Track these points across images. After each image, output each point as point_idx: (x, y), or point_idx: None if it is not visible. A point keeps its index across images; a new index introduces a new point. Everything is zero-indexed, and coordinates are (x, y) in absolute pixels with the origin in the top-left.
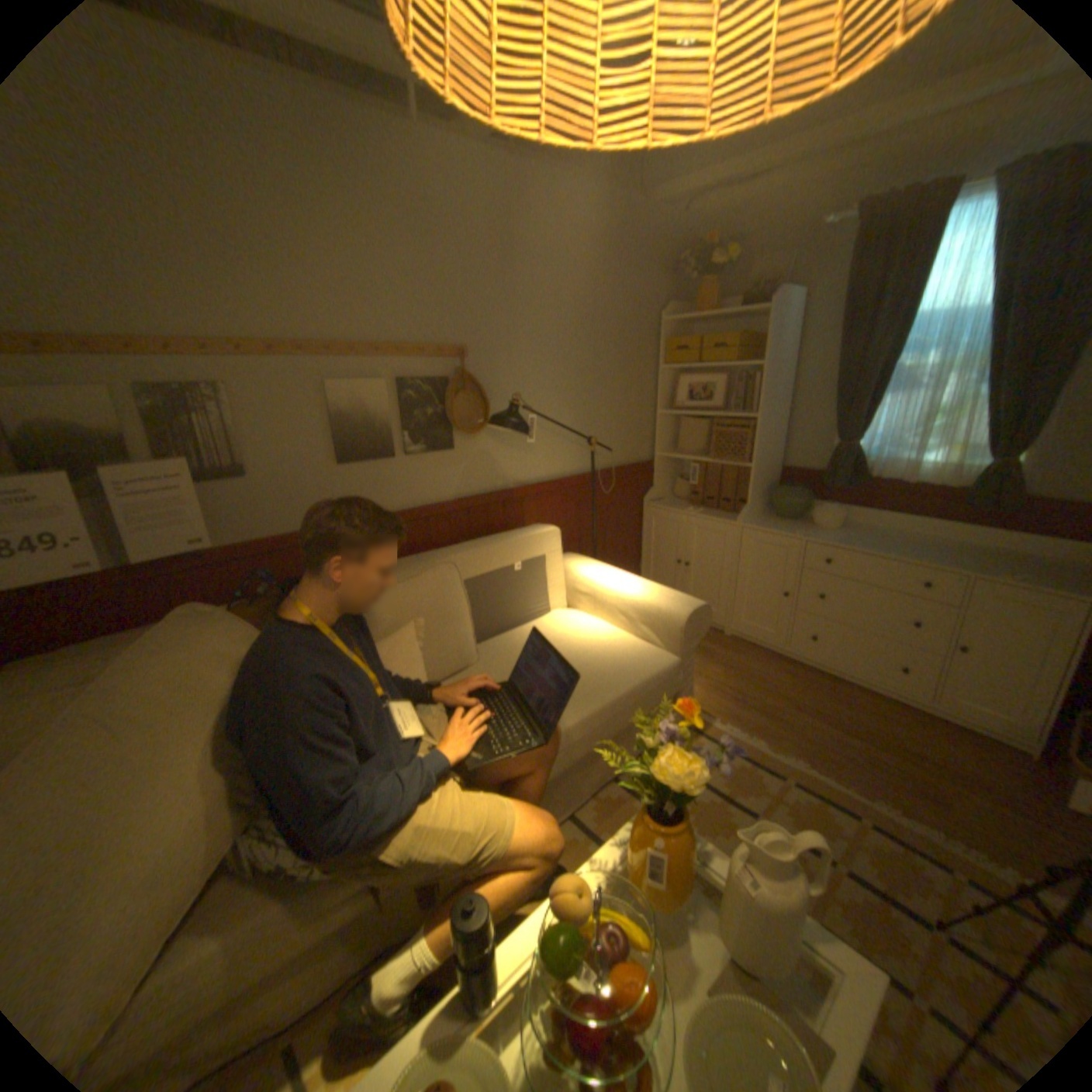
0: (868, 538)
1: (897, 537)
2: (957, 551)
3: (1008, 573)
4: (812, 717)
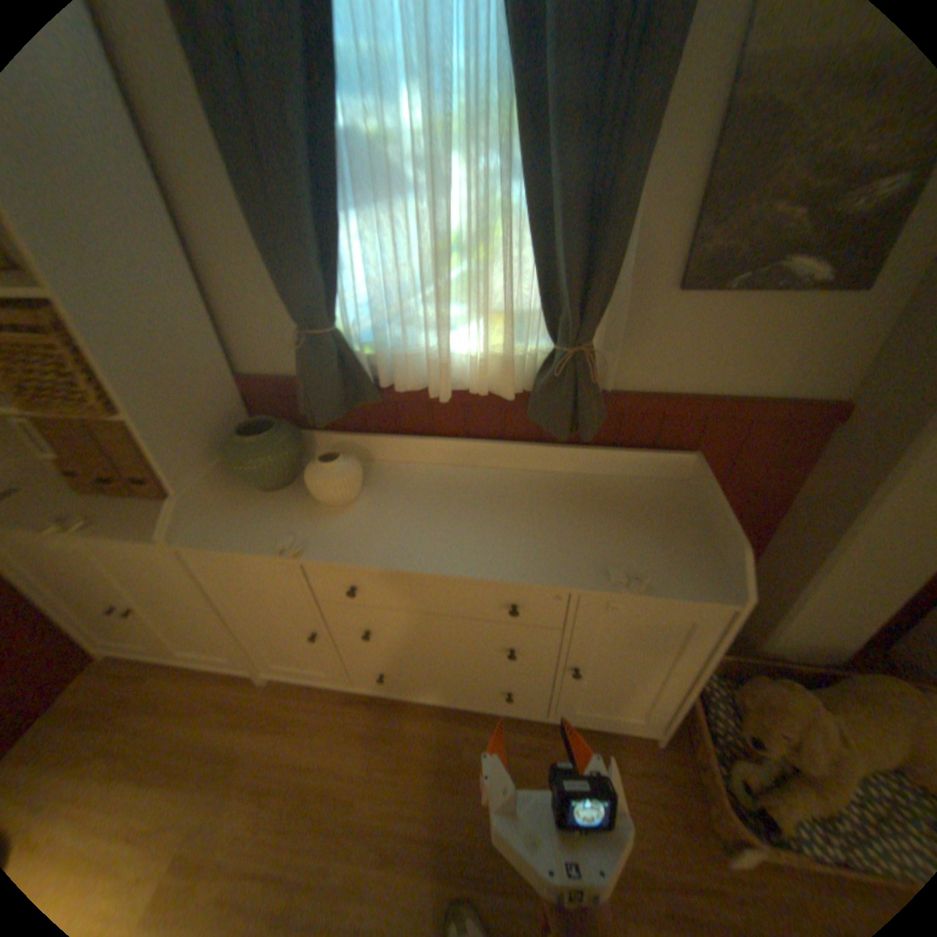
0: (410, 505)
1: (450, 485)
2: (535, 500)
3: (620, 563)
4: (407, 864)
